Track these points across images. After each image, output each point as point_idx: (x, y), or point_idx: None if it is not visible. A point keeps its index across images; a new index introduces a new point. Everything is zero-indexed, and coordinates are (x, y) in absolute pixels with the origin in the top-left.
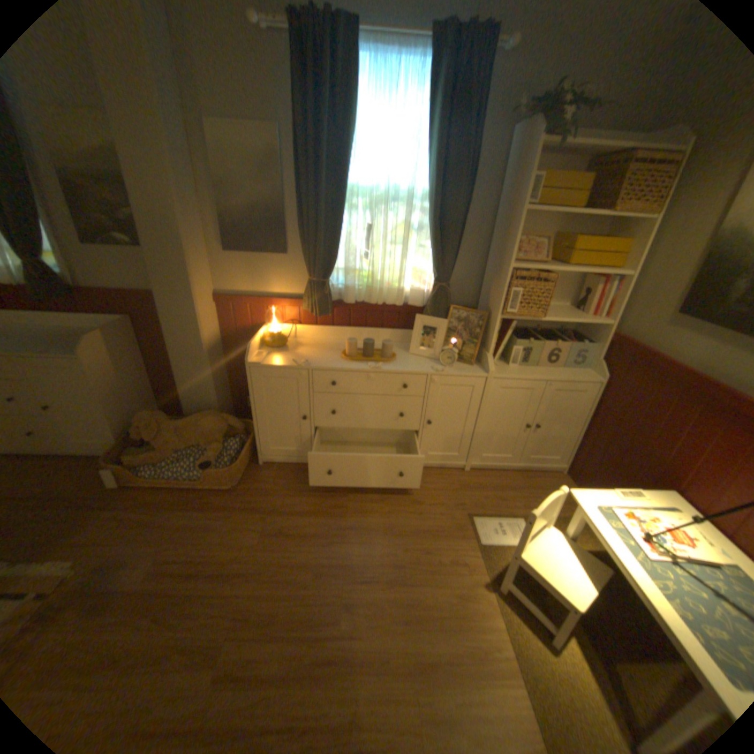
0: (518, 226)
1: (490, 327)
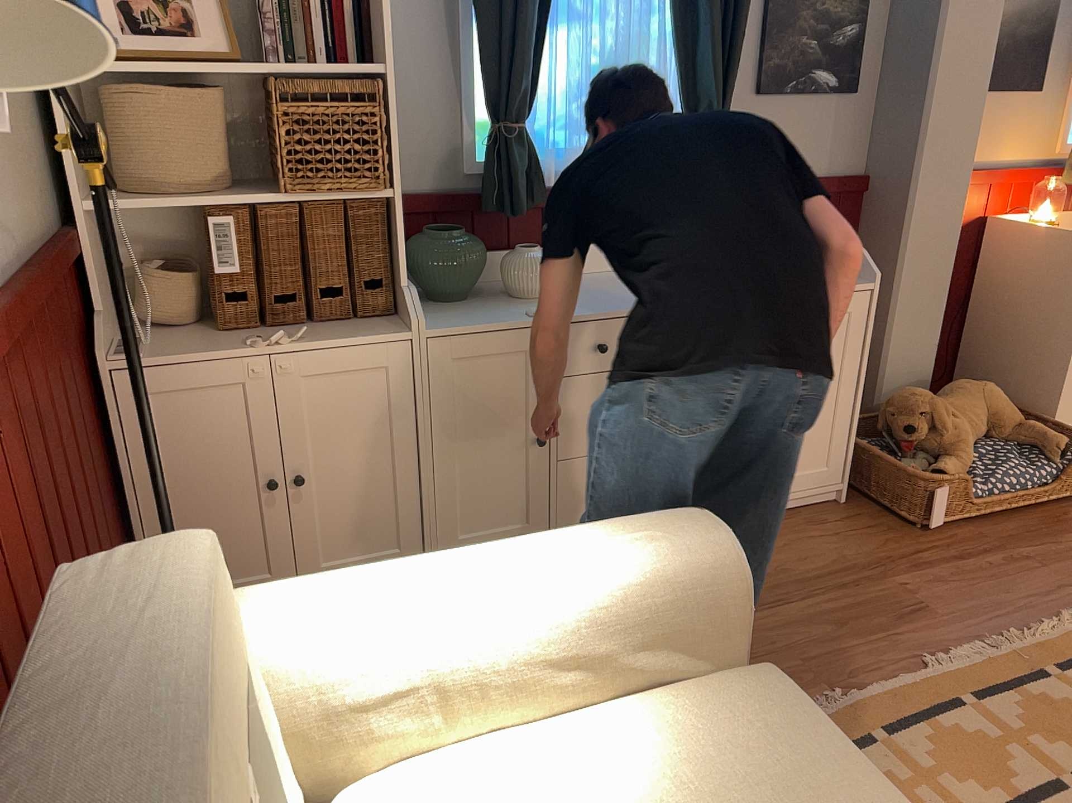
0: None
1: None
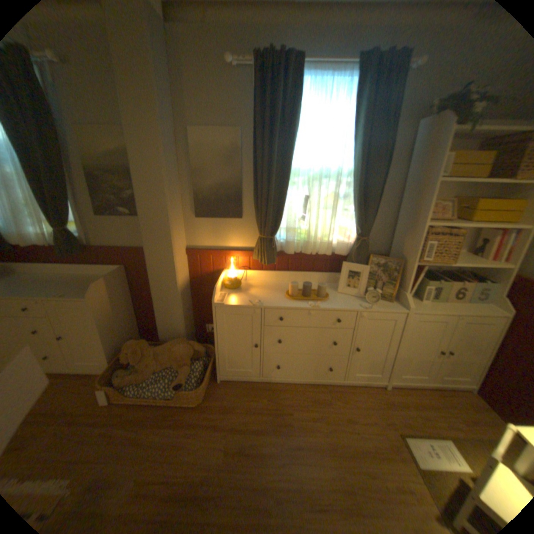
0: (433, 193)
1: (407, 272)
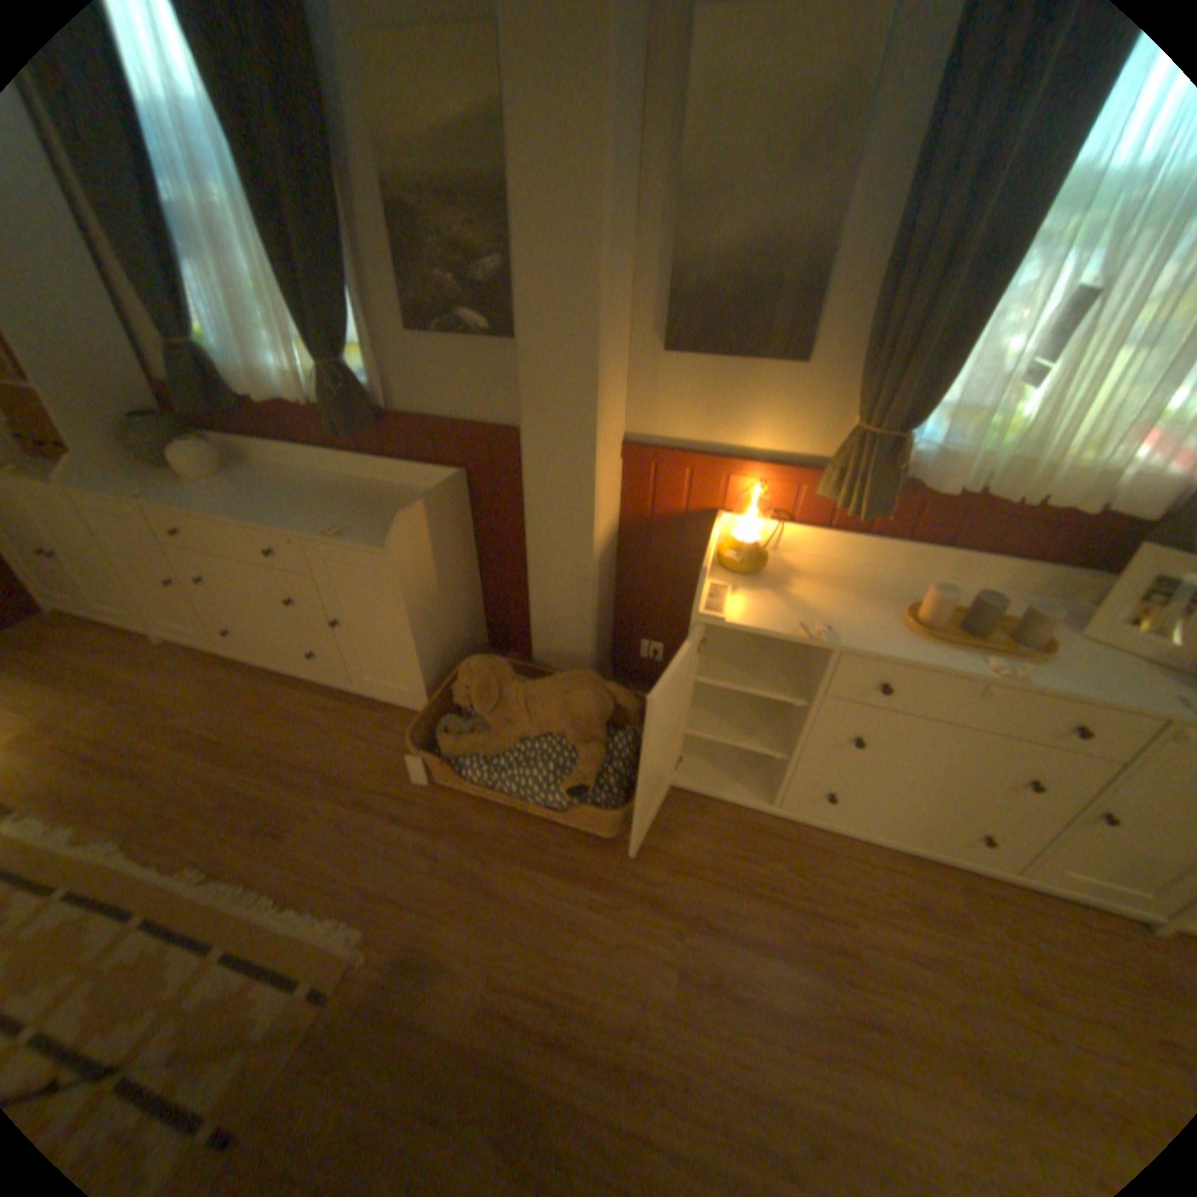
0: None
1: None
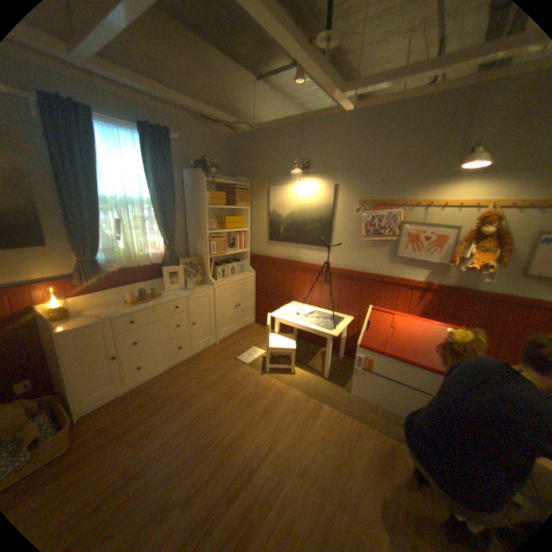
0: (205, 215)
1: (204, 264)
